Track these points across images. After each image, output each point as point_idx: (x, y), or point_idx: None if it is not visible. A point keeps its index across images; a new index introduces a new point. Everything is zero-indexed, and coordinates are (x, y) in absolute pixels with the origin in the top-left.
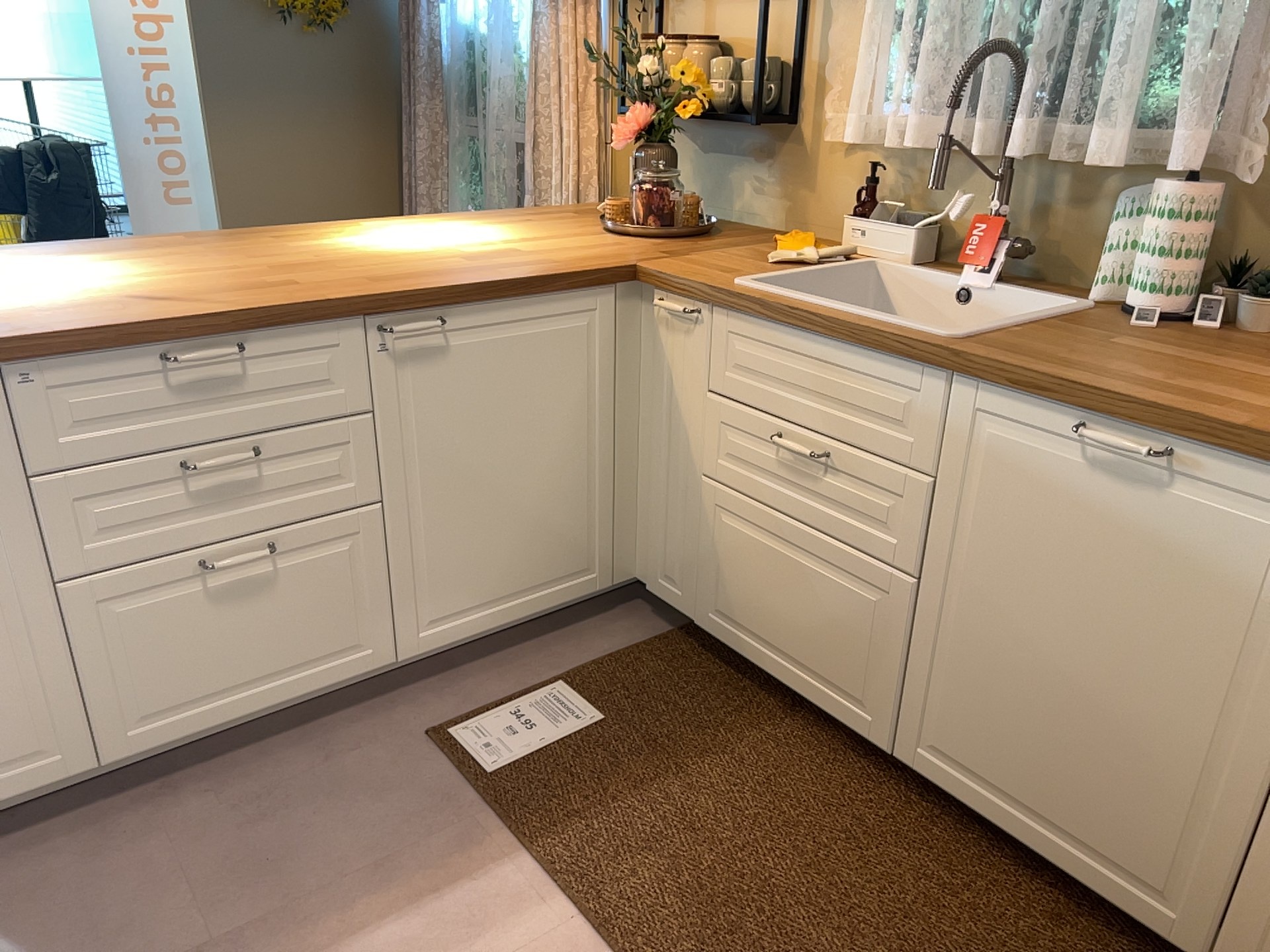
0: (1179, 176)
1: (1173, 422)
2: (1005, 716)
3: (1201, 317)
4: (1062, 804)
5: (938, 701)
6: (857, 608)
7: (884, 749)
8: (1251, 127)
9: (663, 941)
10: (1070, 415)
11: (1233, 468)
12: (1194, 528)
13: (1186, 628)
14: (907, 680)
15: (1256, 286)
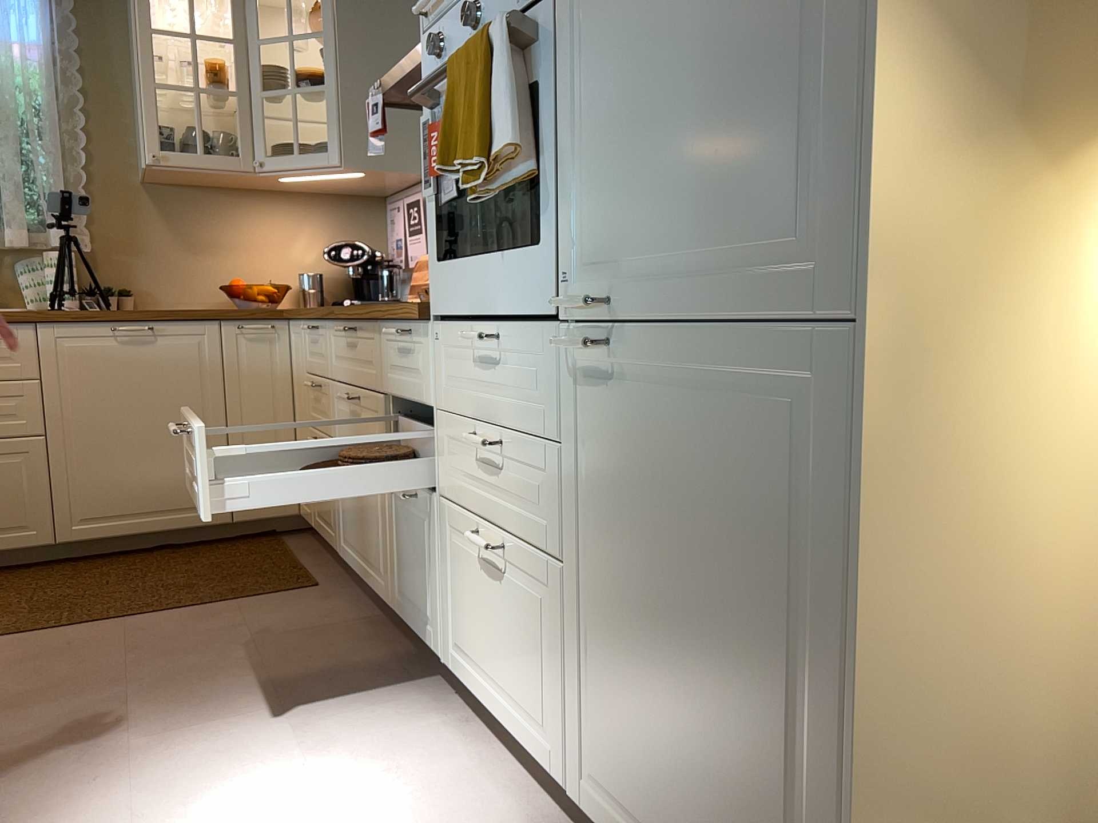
0: (46, 252)
1: (150, 314)
2: (116, 476)
3: (91, 307)
4: (156, 499)
5: (76, 494)
6: (6, 473)
7: (49, 545)
8: (75, 229)
9: (51, 621)
10: (105, 326)
11: (175, 326)
12: (169, 352)
13: (179, 392)
14: (52, 496)
15: (106, 291)
